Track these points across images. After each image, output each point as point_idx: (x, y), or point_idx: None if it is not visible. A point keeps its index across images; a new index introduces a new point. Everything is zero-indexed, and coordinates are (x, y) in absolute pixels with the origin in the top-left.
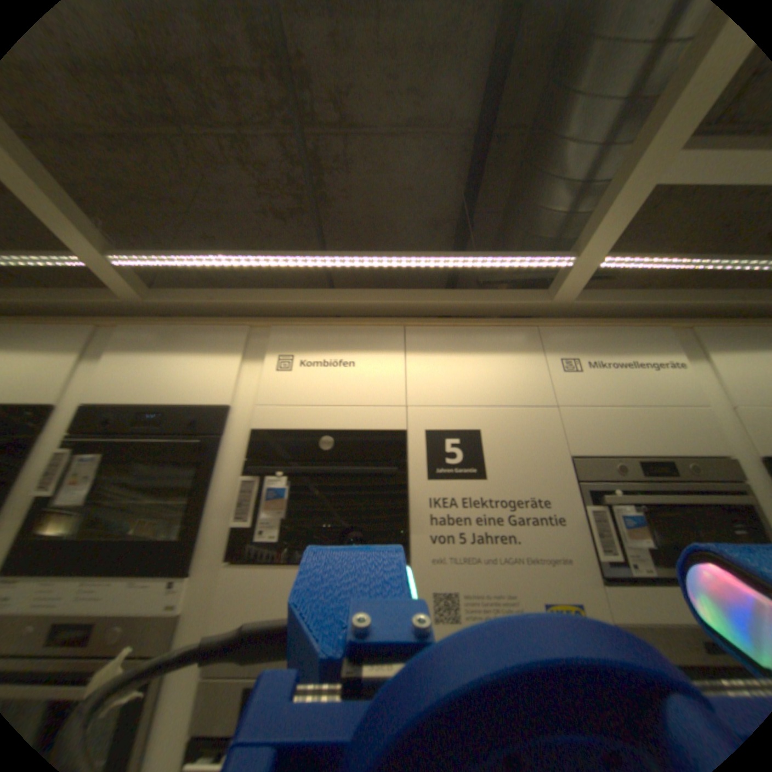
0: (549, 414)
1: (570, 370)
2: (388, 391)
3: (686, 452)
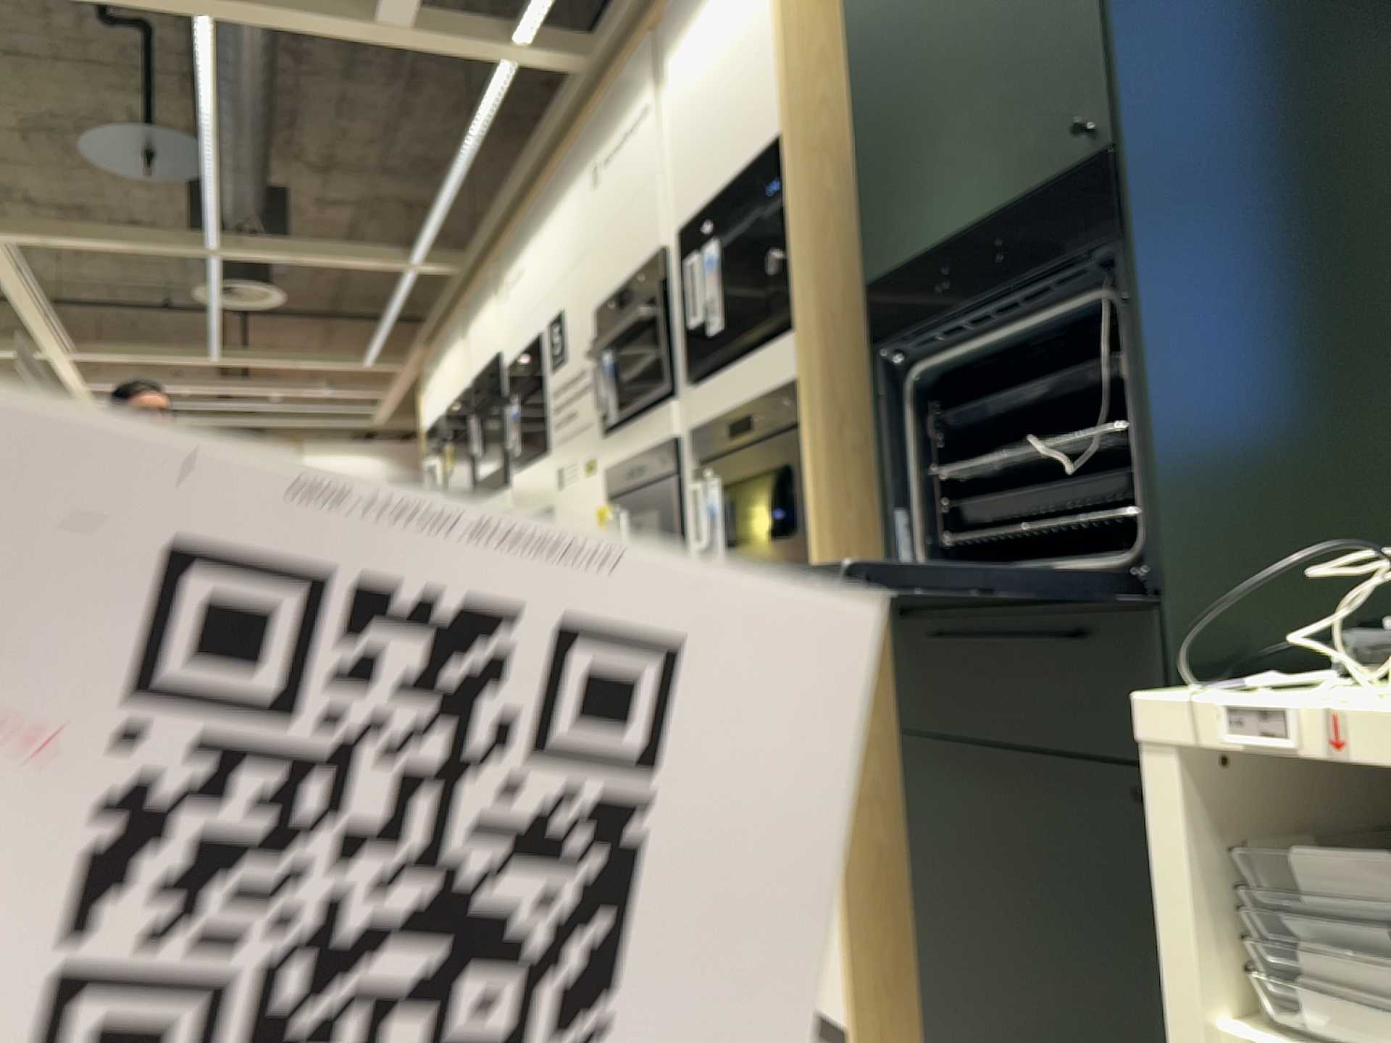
0: (585, 262)
1: (594, 185)
2: (533, 291)
3: (641, 259)
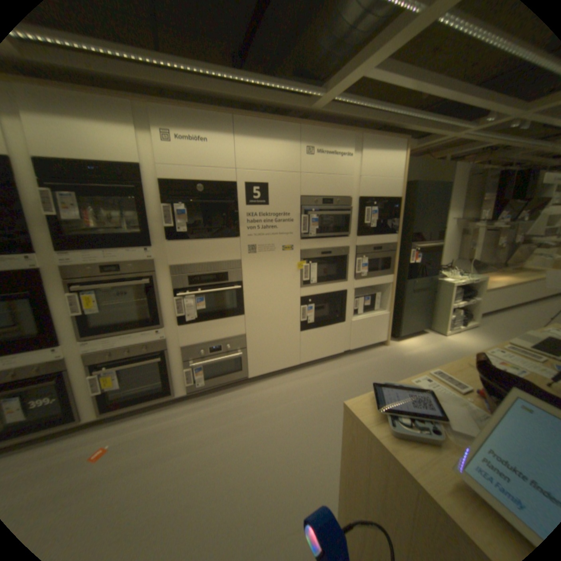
0: (295, 177)
1: (308, 154)
2: (225, 160)
3: (337, 195)
